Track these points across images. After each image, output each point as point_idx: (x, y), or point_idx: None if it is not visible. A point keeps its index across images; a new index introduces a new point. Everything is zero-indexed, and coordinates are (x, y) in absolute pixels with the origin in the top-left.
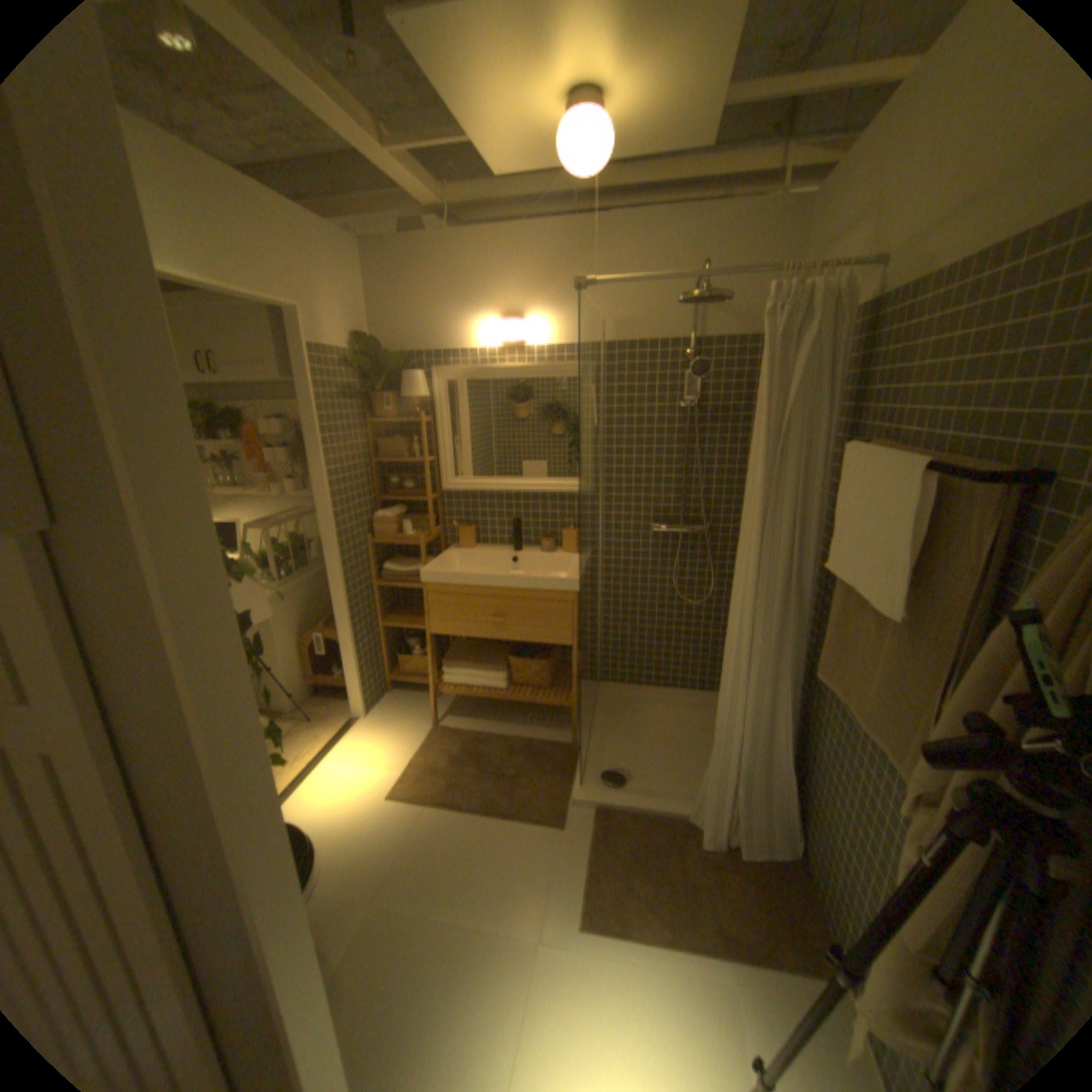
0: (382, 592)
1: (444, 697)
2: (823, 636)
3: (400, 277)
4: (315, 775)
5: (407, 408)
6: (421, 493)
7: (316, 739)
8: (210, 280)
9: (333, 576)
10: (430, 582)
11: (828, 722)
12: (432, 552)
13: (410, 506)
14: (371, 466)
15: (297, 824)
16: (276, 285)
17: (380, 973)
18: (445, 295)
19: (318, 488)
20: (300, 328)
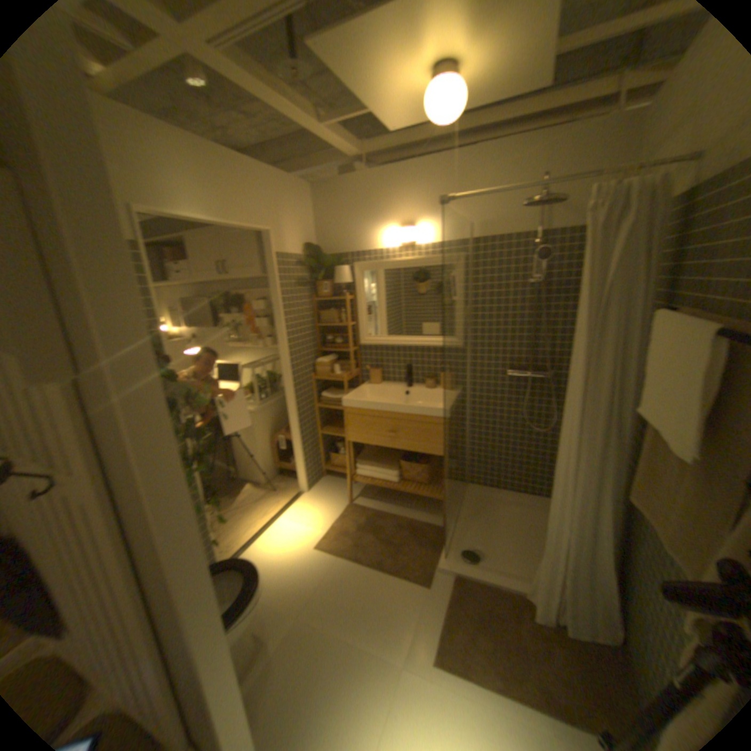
0: (320, 411)
1: (357, 484)
2: (642, 465)
3: (334, 205)
4: (273, 526)
5: (337, 290)
6: (346, 346)
7: (276, 503)
8: (216, 219)
9: (288, 399)
10: (348, 406)
11: (643, 536)
12: (351, 386)
13: (339, 354)
14: (314, 329)
15: (259, 557)
16: (256, 218)
17: (296, 665)
18: (362, 214)
19: (279, 343)
20: (270, 243)
